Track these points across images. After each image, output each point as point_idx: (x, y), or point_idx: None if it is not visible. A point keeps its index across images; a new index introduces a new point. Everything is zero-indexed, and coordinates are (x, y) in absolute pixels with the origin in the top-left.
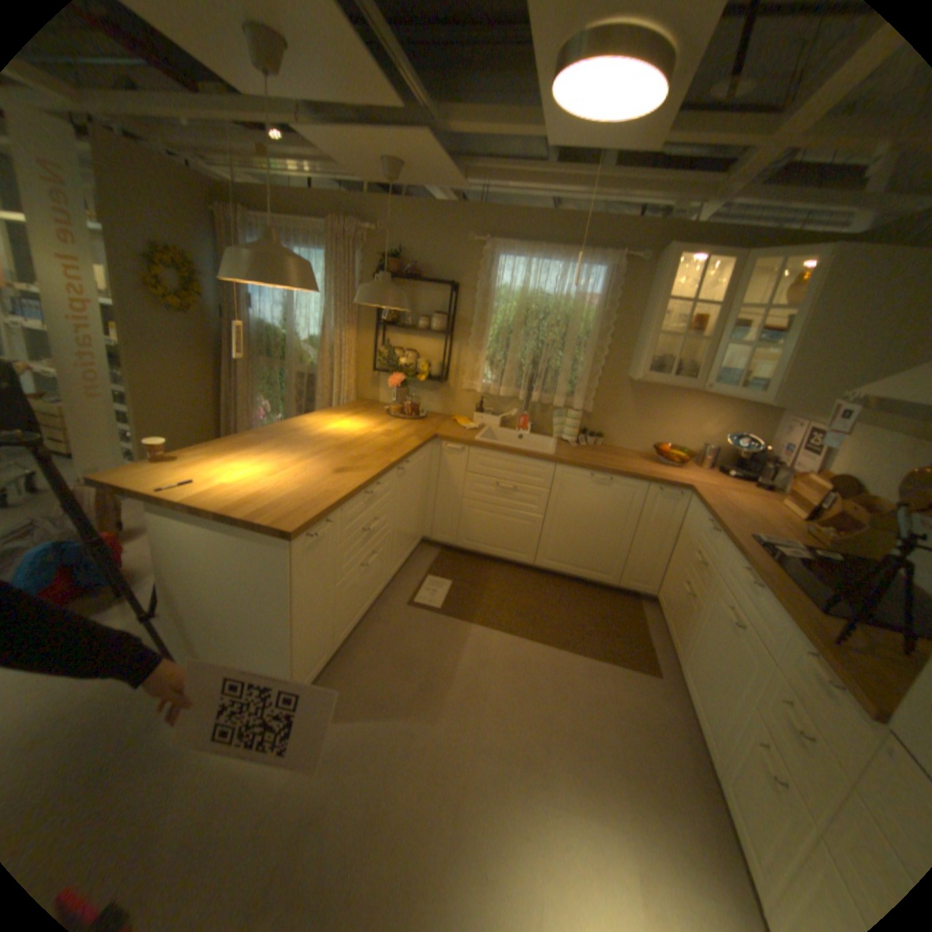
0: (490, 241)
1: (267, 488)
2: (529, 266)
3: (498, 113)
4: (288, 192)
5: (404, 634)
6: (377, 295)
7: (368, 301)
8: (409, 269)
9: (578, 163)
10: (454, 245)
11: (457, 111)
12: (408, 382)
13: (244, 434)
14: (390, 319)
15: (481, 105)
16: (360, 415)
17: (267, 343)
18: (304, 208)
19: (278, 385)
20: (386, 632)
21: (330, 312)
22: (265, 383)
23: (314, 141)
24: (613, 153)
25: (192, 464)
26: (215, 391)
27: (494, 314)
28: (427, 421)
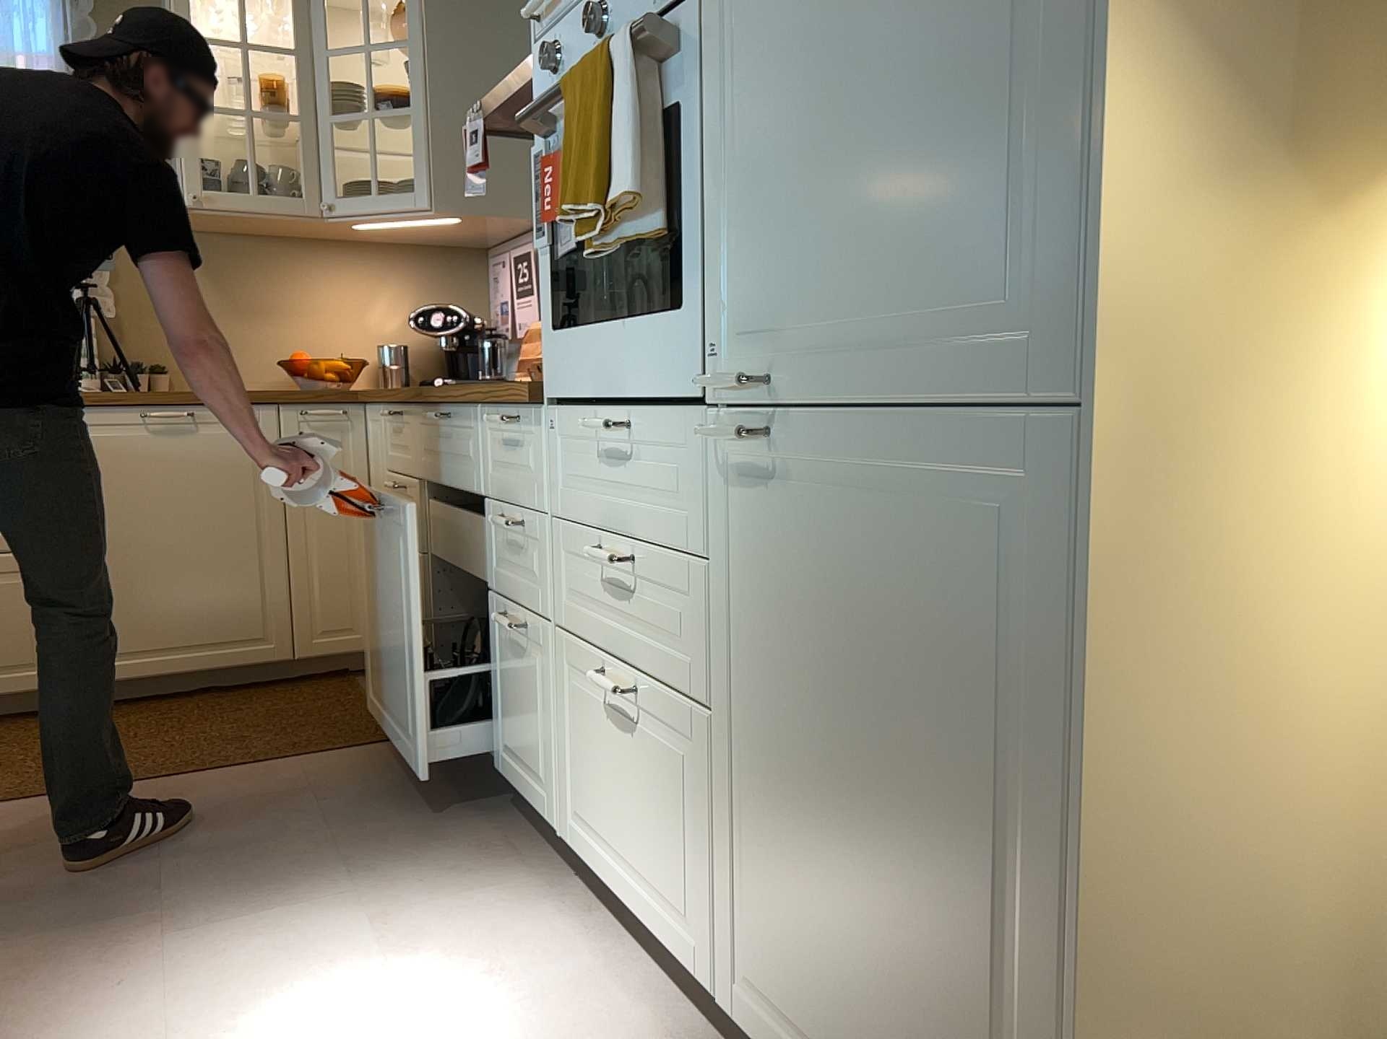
0: None
1: None
2: None
3: None
4: None
5: None
6: None
7: None
8: None
9: None
10: None
11: None
12: None
13: None
14: None
15: None
16: None
17: None
18: None
19: None
20: None
21: None
22: None
23: None
24: None
25: None
26: None
27: None
28: None
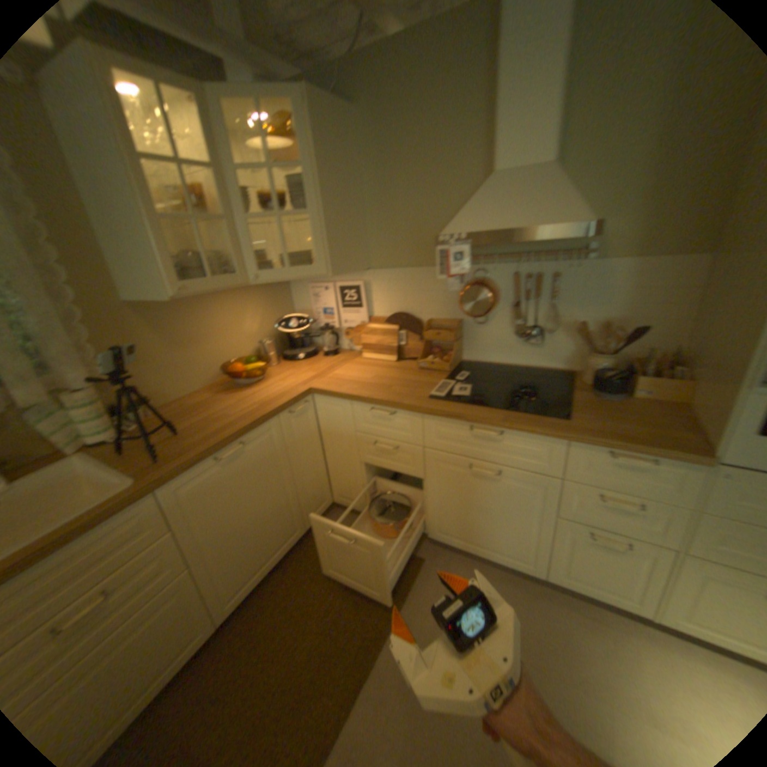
0: None
1: None
2: None
3: None
4: None
5: None
6: None
7: None
8: None
9: None
10: None
11: None
12: None
13: None
14: None
15: None
16: None
17: None
18: None
19: None
20: None
21: None
22: None
23: None
24: None
25: None
26: None
27: None
28: None
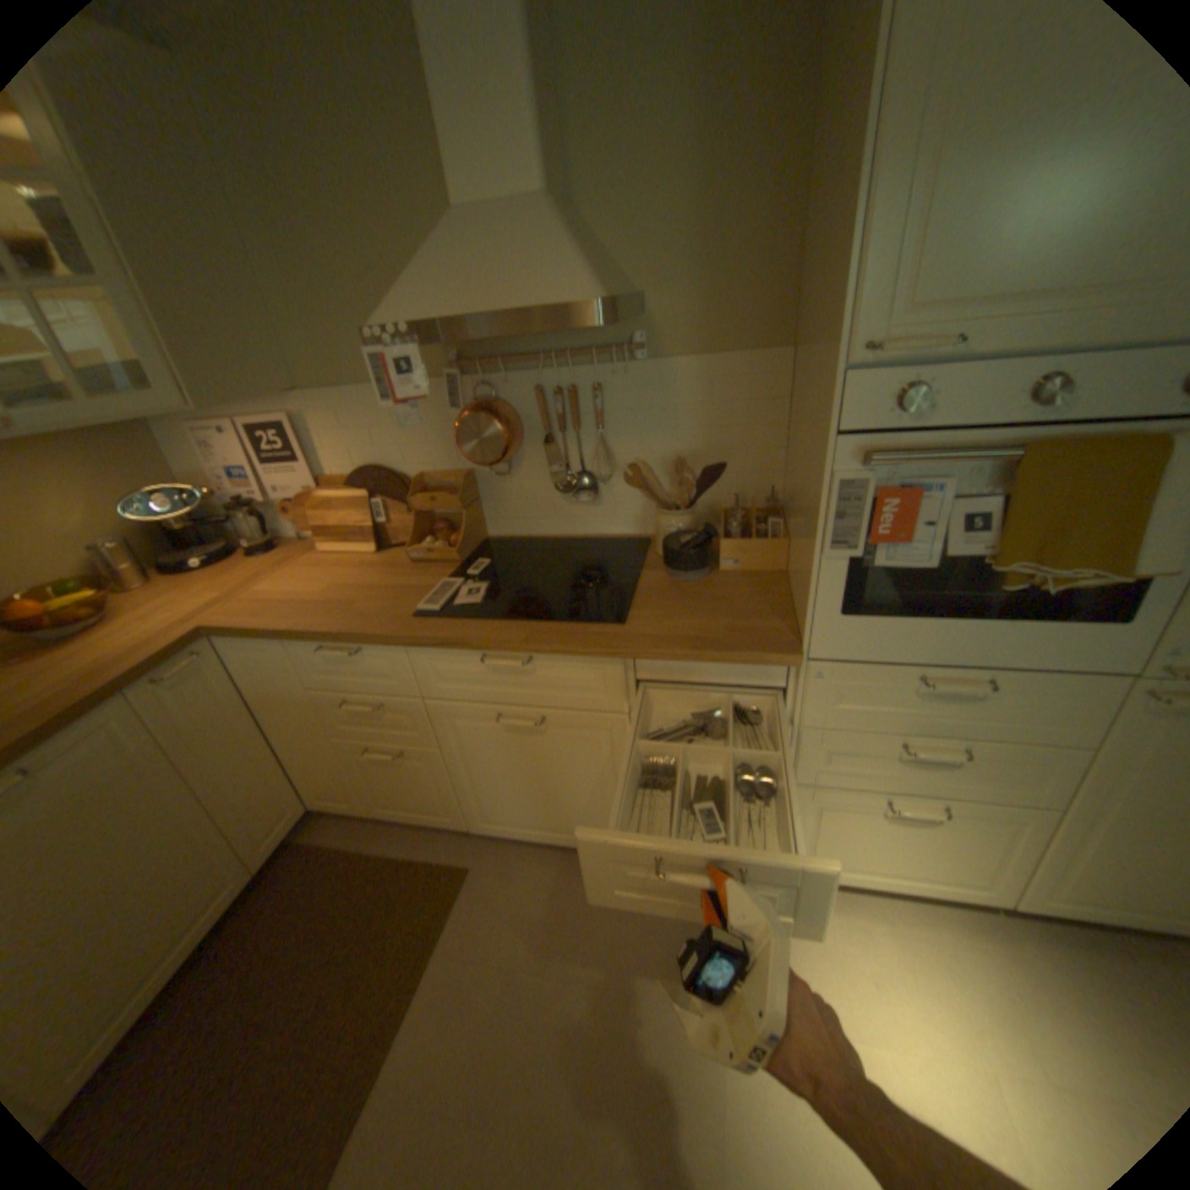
0: None
1: None
2: None
3: None
4: None
5: None
6: None
7: None
8: None
9: None
10: None
11: None
12: None
13: None
14: None
15: None
16: None
17: None
18: None
19: None
20: None
21: None
22: None
23: None
24: None
25: None
26: None
27: None
28: None
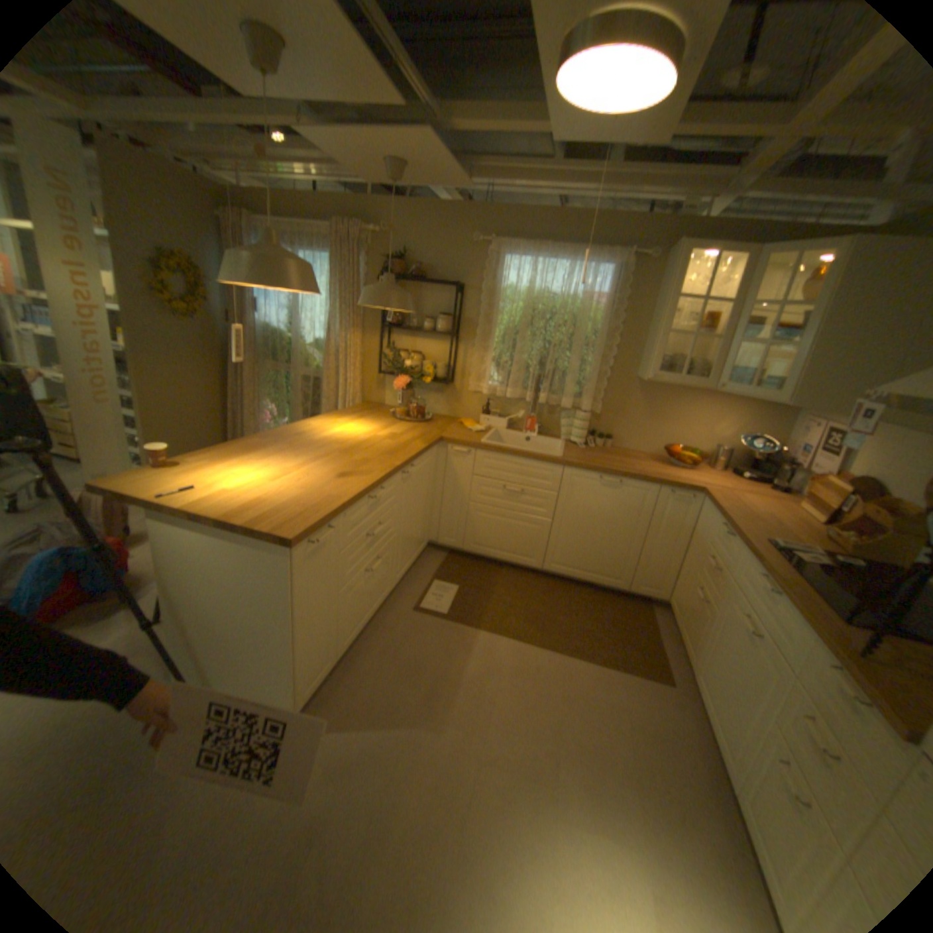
0: (495, 241)
1: (269, 494)
2: (535, 265)
3: (501, 110)
4: (292, 195)
5: (410, 641)
6: (381, 297)
7: (372, 304)
8: (414, 270)
9: (585, 160)
10: (459, 245)
11: (460, 109)
12: (414, 385)
13: (248, 439)
14: (395, 322)
15: (485, 102)
16: (365, 418)
17: (273, 347)
18: (309, 211)
19: (284, 389)
20: (391, 639)
21: (335, 315)
22: (272, 387)
23: (317, 143)
24: (621, 149)
25: (195, 469)
26: (222, 396)
27: (500, 315)
28: (433, 424)
